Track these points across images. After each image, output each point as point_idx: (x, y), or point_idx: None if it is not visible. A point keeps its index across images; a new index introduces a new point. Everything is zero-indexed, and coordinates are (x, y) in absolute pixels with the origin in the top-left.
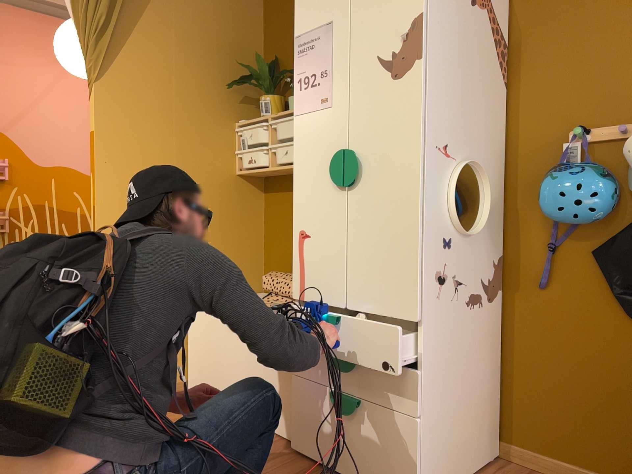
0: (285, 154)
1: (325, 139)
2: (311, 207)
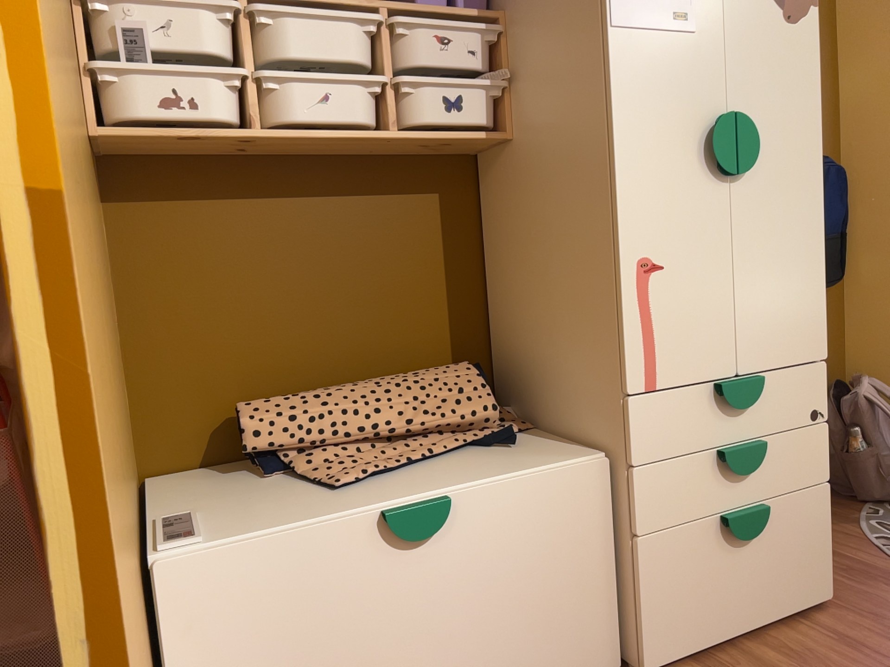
0: (319, 102)
1: (686, 88)
2: (665, 213)
